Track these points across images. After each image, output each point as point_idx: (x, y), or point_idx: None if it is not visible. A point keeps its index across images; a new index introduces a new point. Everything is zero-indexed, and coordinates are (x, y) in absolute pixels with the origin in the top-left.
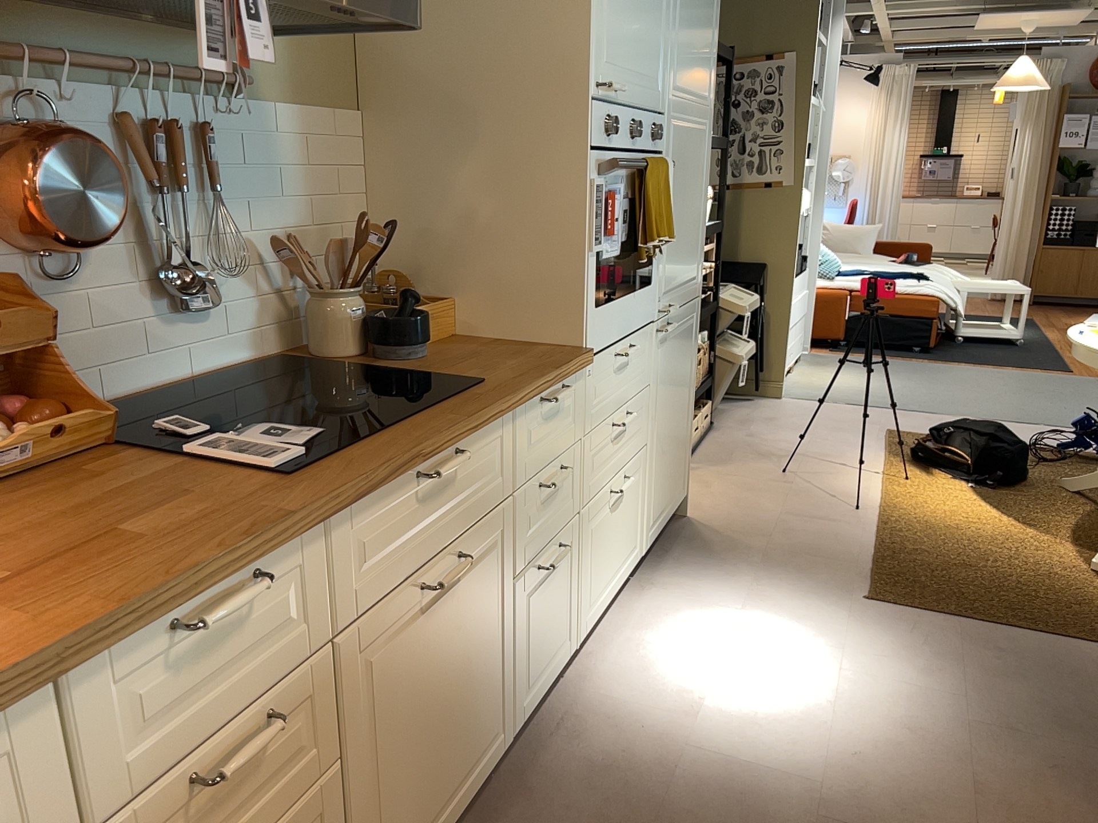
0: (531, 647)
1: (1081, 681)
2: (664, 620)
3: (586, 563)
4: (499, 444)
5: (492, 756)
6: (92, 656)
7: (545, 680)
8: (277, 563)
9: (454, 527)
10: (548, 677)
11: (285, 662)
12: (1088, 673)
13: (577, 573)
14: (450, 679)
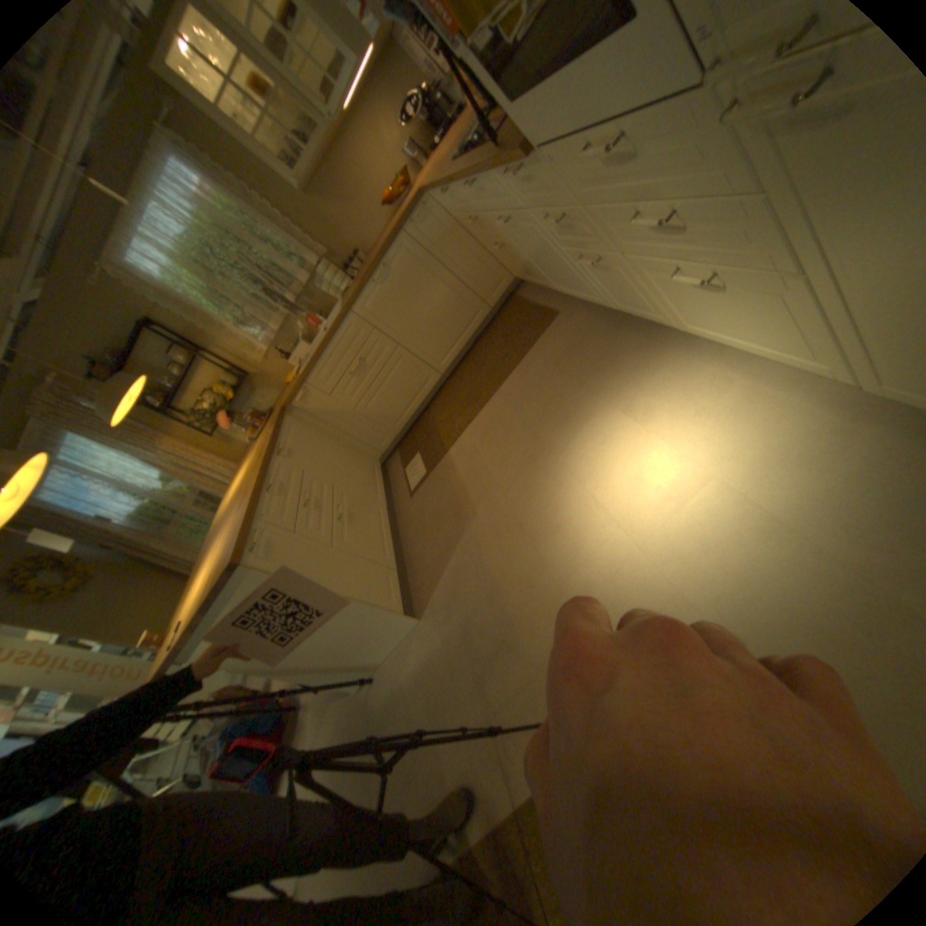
0: (608, 284)
1: (530, 696)
2: (758, 415)
3: (661, 289)
4: (498, 180)
5: (602, 300)
6: (432, 187)
7: (639, 310)
8: (450, 185)
9: (500, 203)
10: (644, 312)
11: (472, 207)
12: (531, 716)
13: (648, 286)
14: (544, 253)
